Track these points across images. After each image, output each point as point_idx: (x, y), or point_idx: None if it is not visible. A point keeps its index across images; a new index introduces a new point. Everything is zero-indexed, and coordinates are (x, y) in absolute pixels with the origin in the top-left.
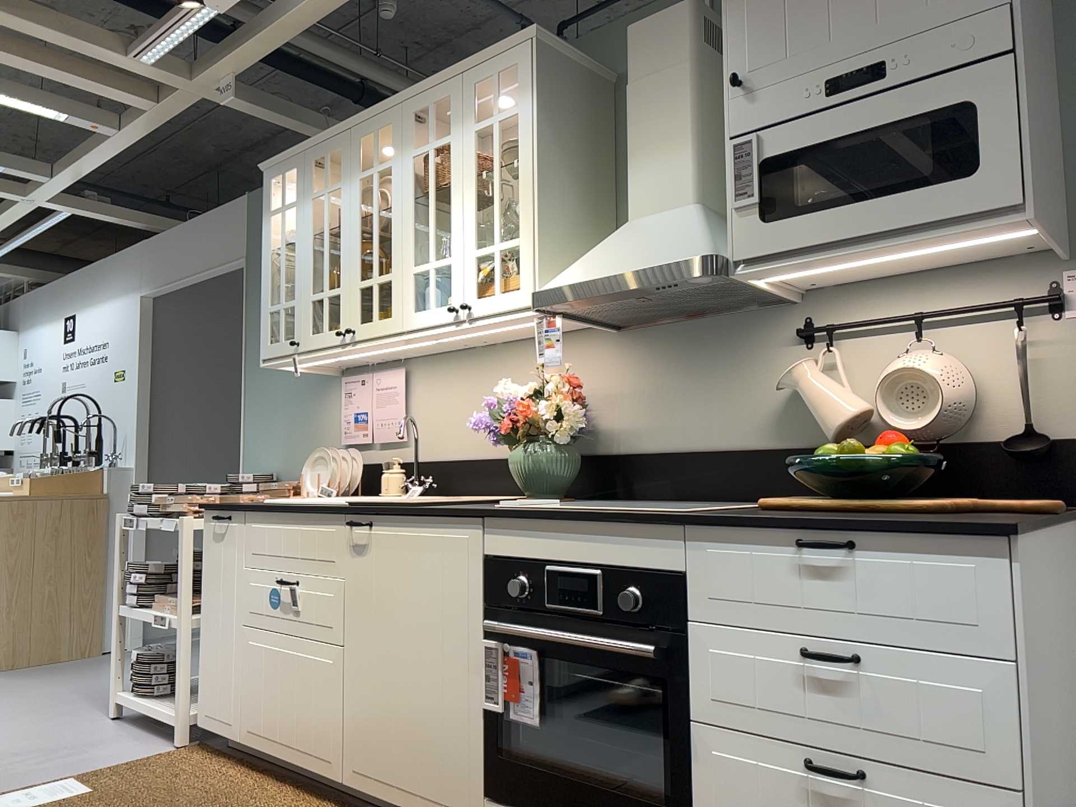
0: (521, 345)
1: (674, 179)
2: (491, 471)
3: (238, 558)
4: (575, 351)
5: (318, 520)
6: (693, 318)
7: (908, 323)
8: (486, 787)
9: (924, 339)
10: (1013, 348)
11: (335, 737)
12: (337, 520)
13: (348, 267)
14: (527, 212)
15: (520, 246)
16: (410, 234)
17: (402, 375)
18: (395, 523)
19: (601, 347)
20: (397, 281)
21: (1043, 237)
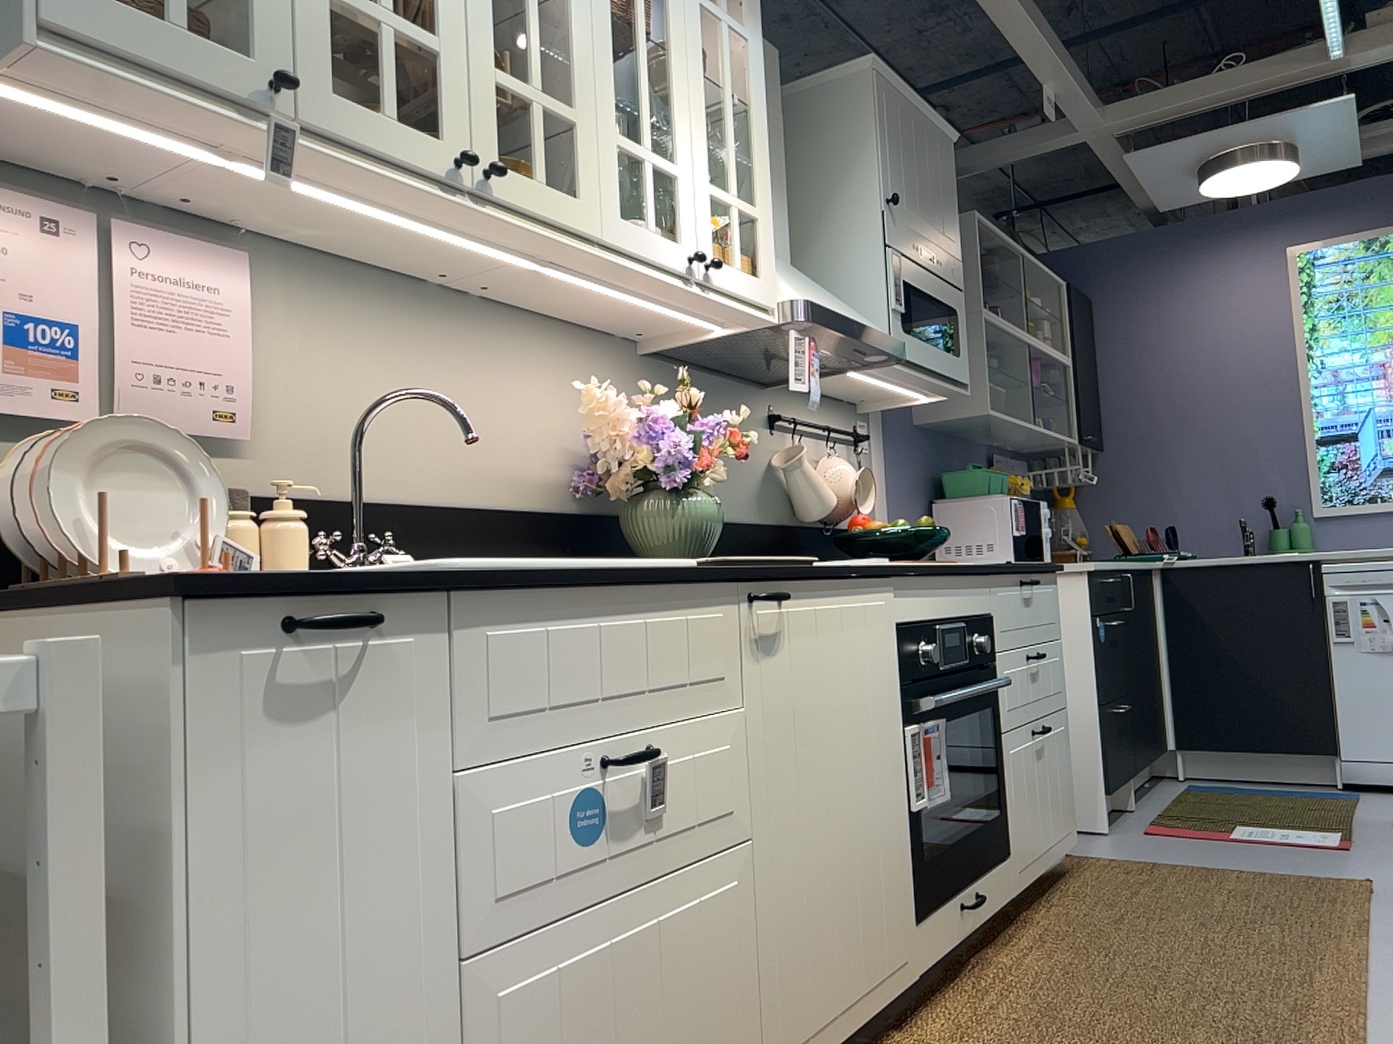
0: (517, 319)
1: (782, 229)
2: (479, 531)
3: (419, 753)
4: (595, 361)
5: (686, 598)
6: (710, 371)
7: (816, 432)
8: (913, 911)
9: (824, 447)
10: (860, 466)
11: (748, 1030)
12: (726, 597)
13: (463, 10)
14: (767, 184)
15: (761, 223)
16: (610, 68)
17: (237, 269)
18: (813, 591)
19: (624, 368)
20: (591, 137)
21: (918, 402)
